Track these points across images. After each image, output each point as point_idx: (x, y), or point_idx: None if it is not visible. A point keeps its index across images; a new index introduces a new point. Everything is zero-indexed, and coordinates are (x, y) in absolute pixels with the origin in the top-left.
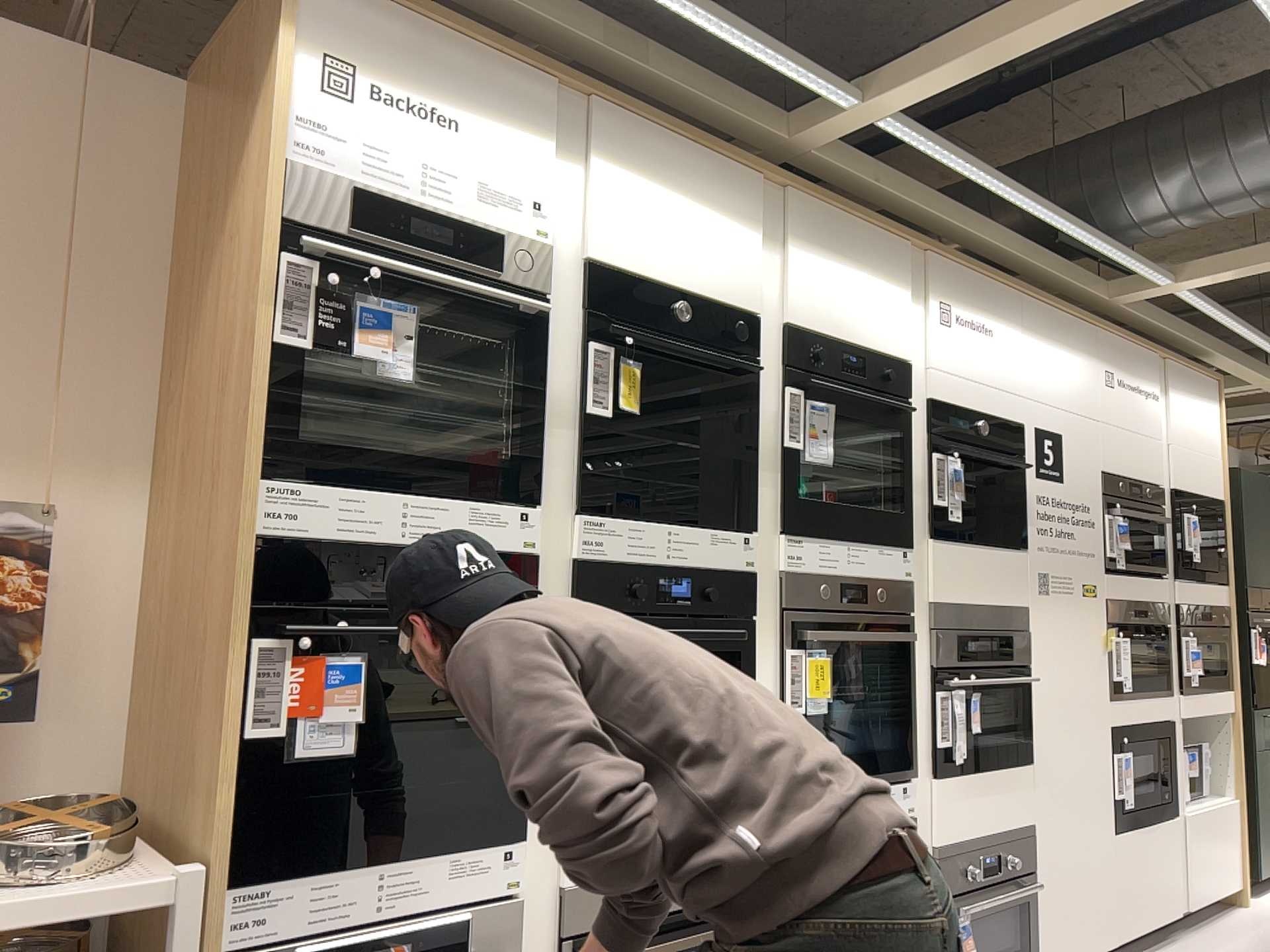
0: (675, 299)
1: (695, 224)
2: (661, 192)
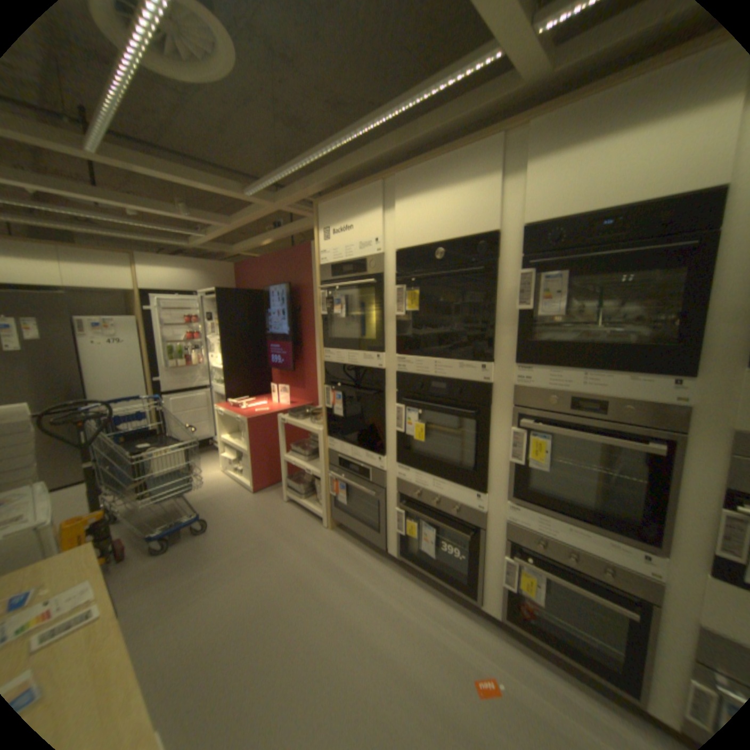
0: (441, 243)
1: (448, 194)
2: (426, 190)
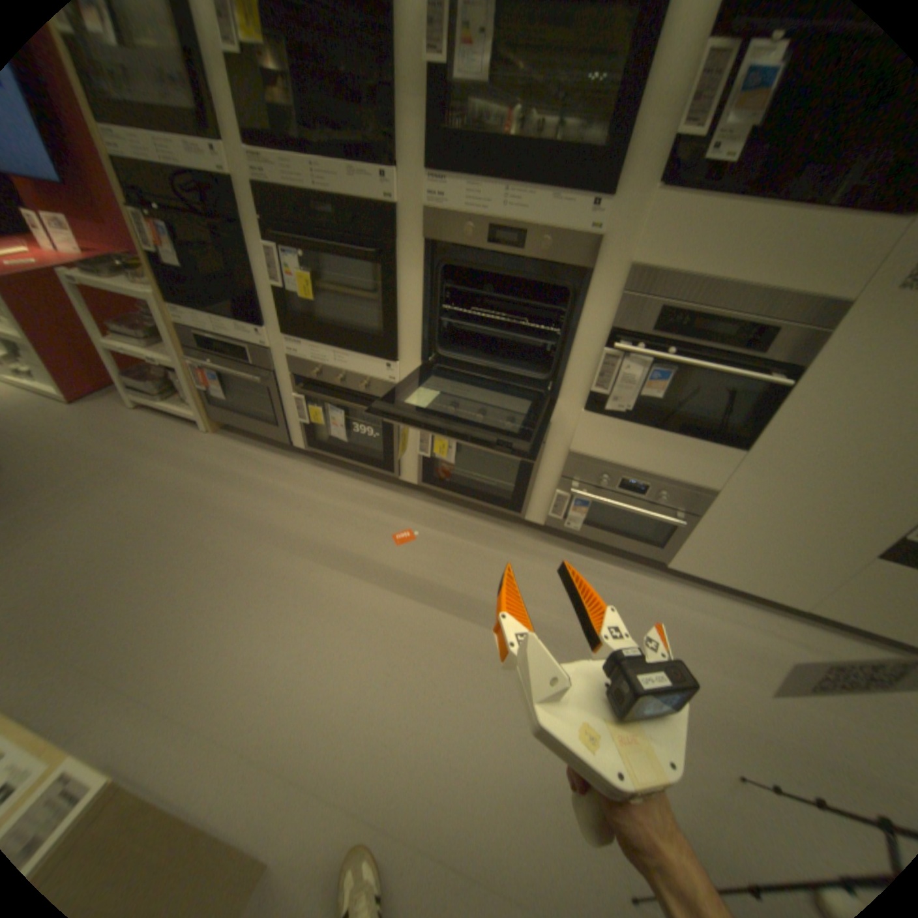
0: None
1: None
2: None
